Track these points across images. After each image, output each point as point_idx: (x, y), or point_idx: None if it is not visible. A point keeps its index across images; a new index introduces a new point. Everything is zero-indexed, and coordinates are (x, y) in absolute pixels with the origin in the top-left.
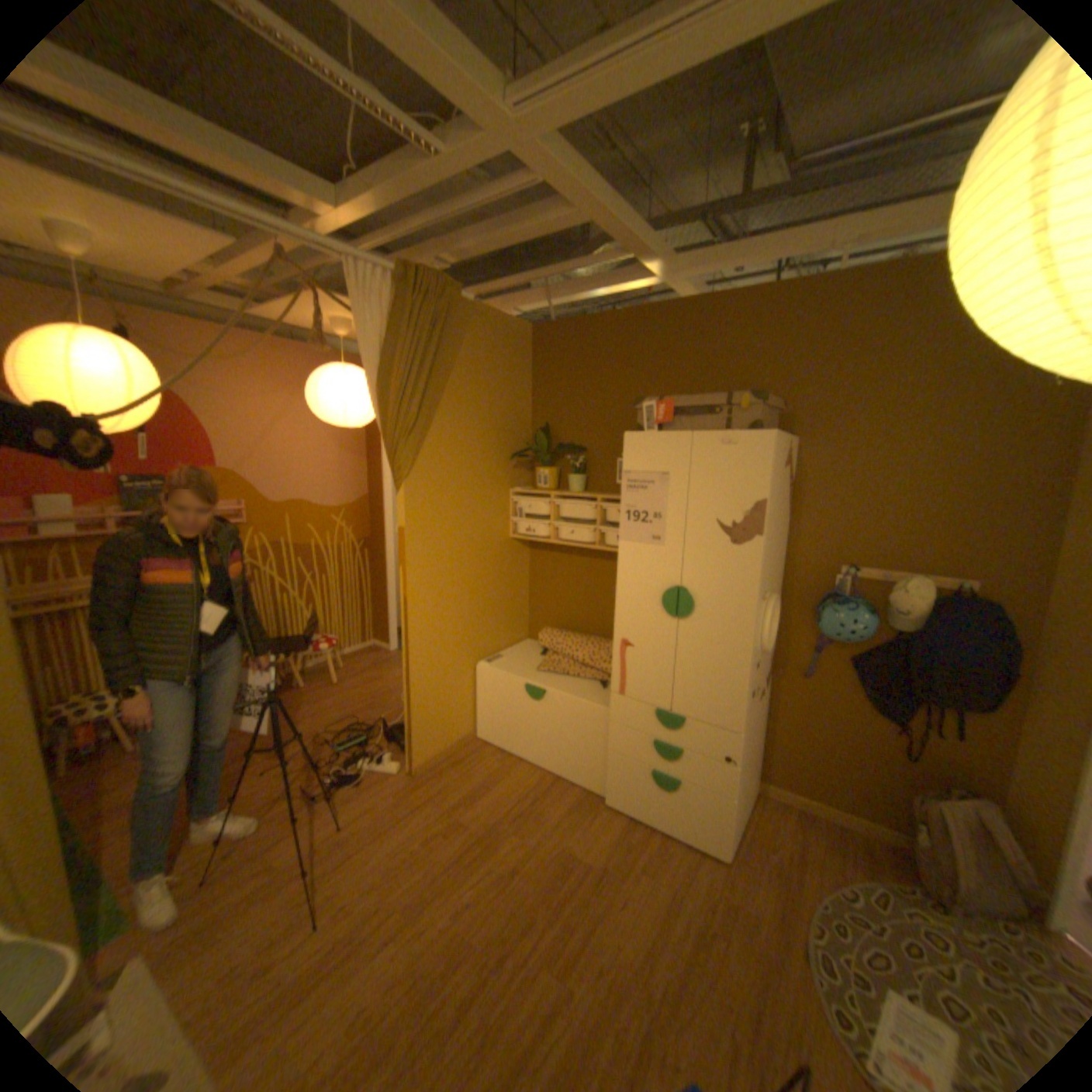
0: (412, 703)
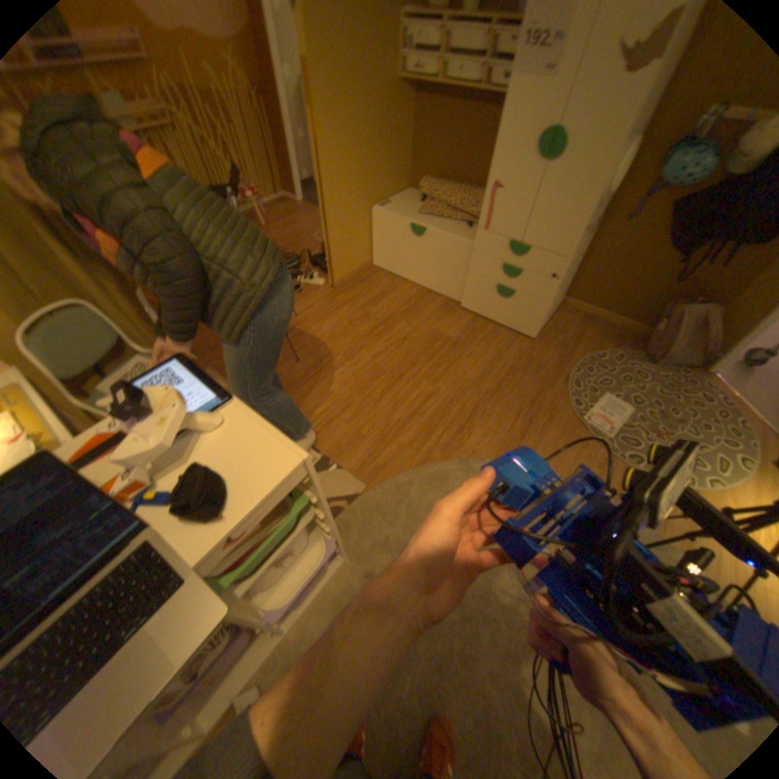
0: (327, 236)
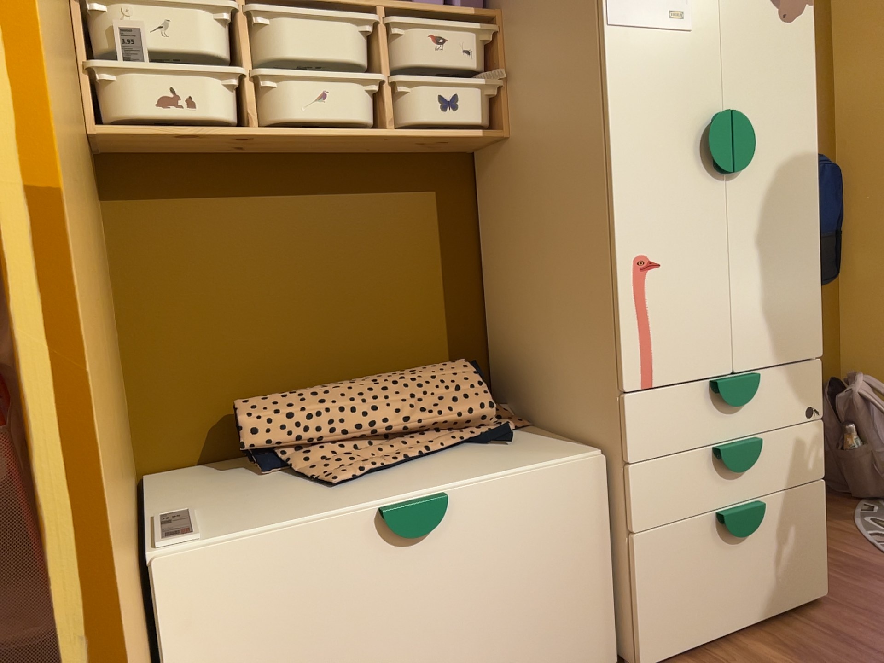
0: None
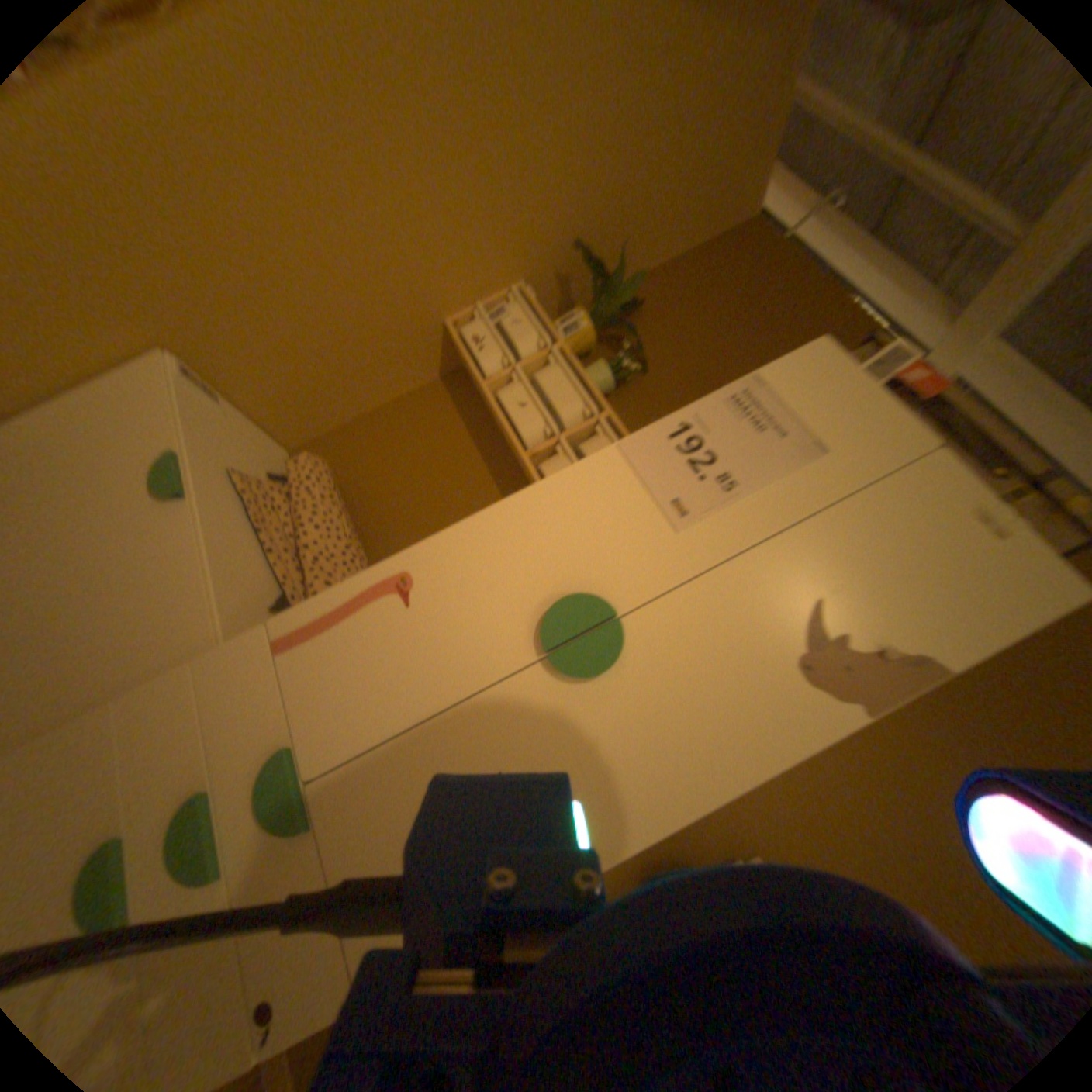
0: None
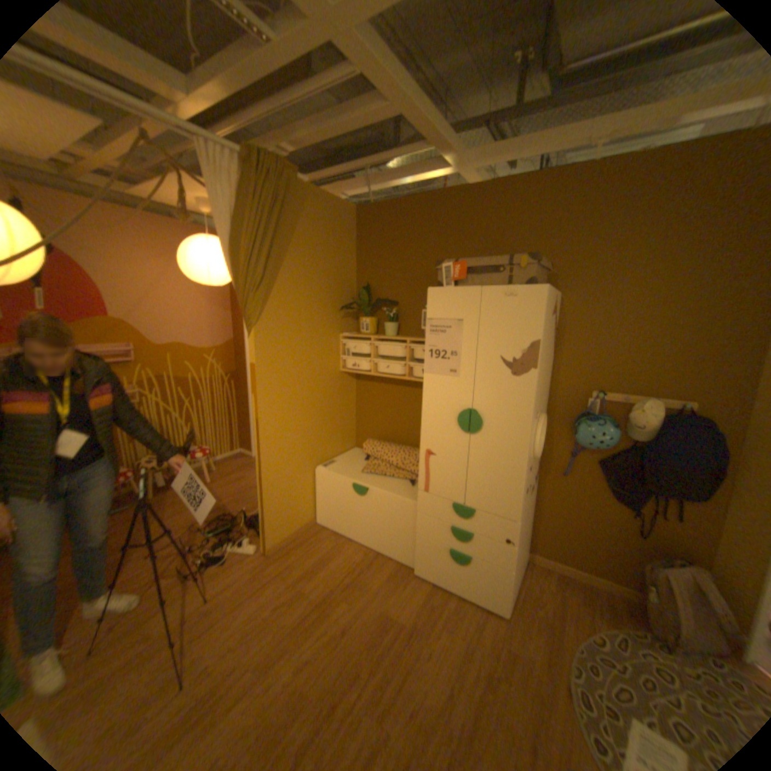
0: (264, 501)
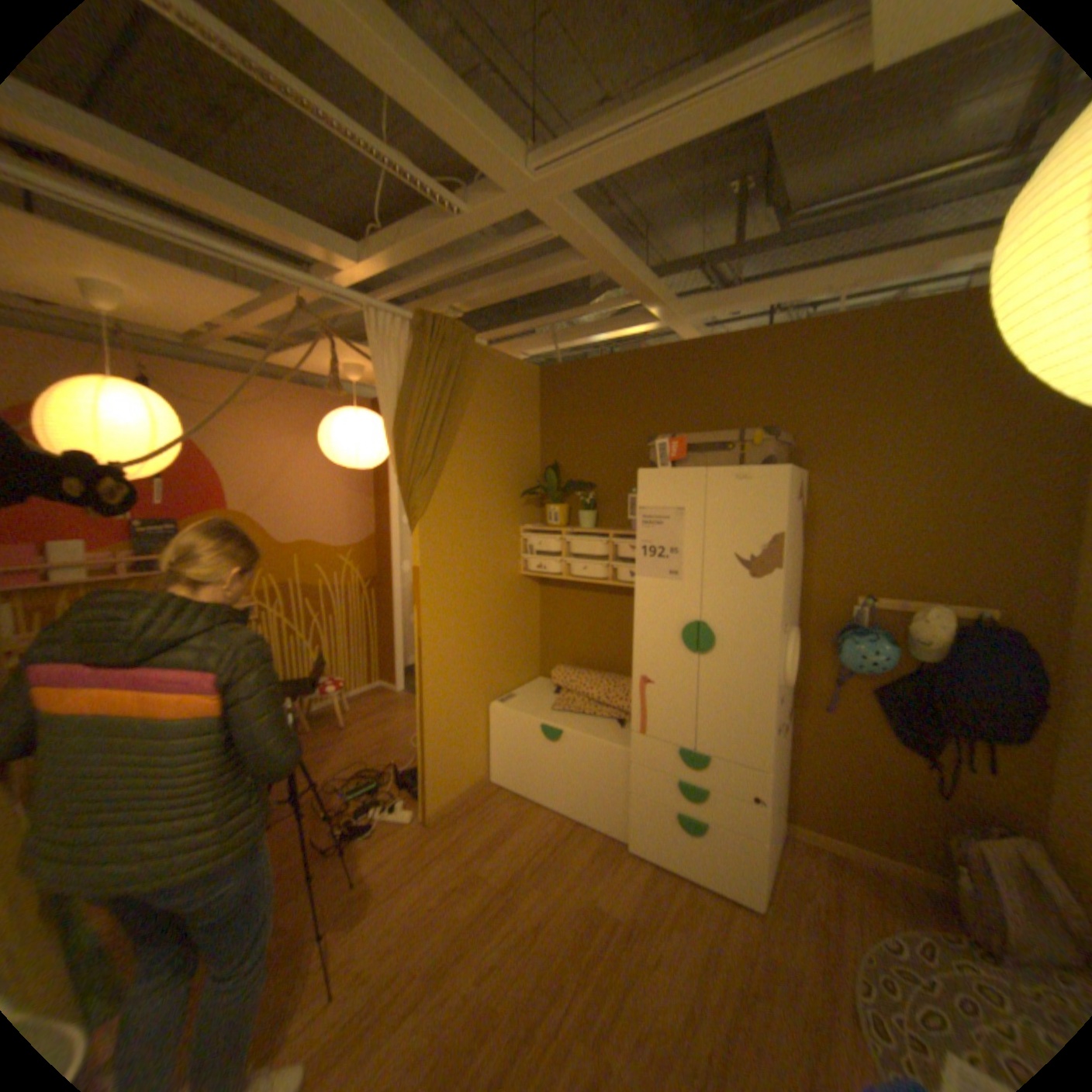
0: (425, 748)
